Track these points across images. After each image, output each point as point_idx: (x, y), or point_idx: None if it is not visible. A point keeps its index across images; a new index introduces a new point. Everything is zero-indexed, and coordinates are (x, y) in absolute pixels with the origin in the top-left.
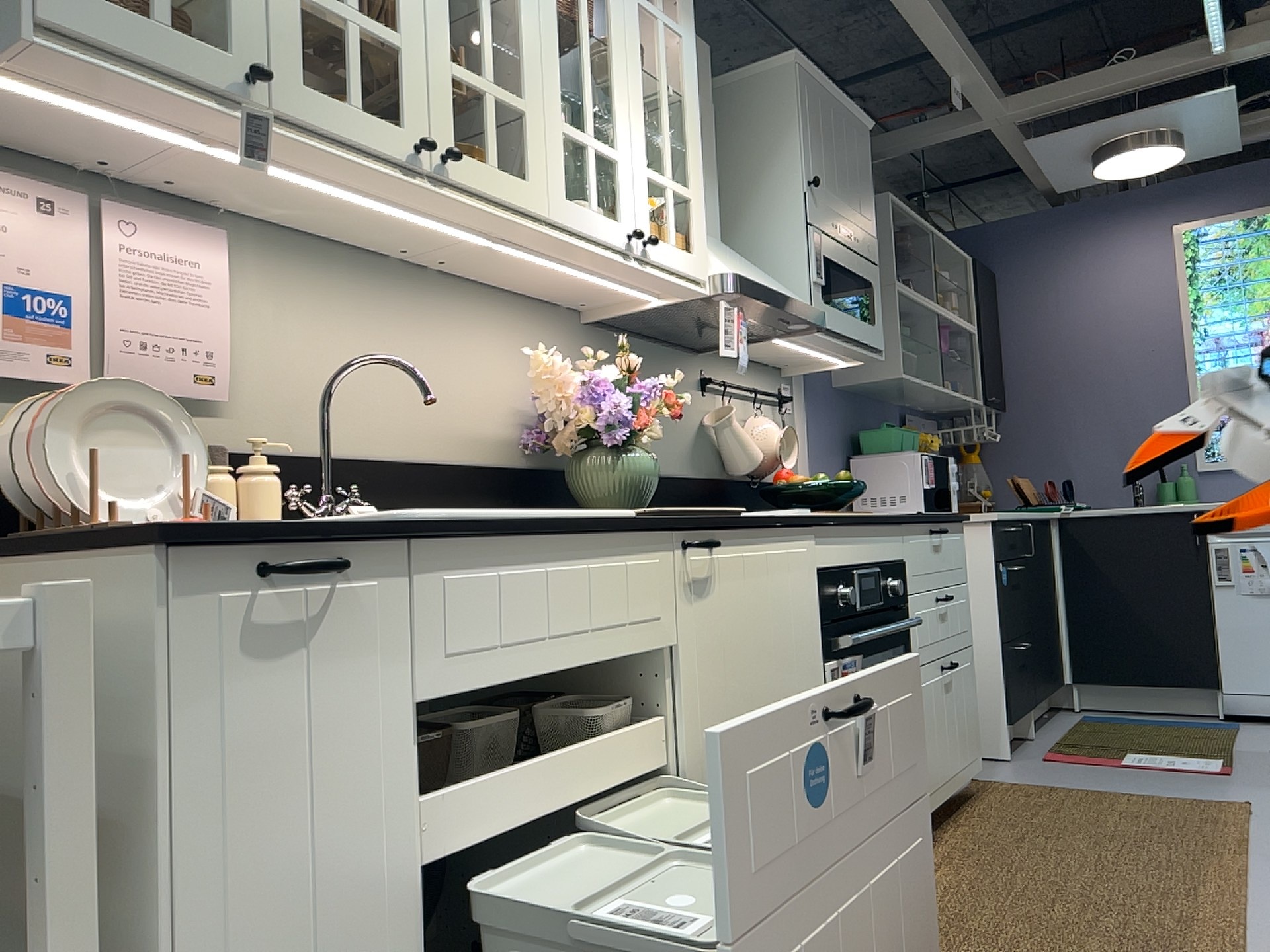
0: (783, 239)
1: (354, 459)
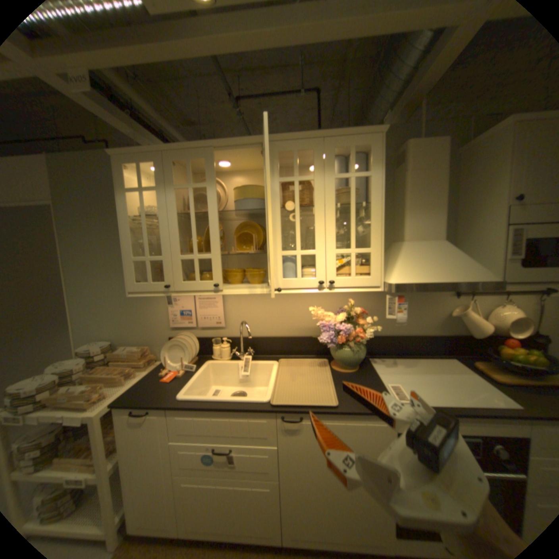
0: (493, 231)
1: (260, 337)
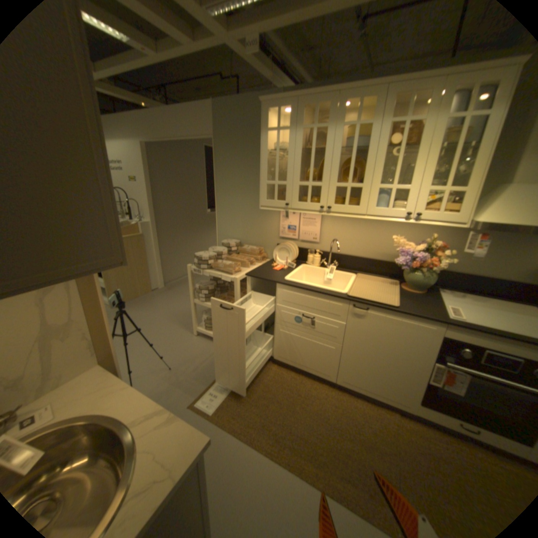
0: None
1: (345, 255)
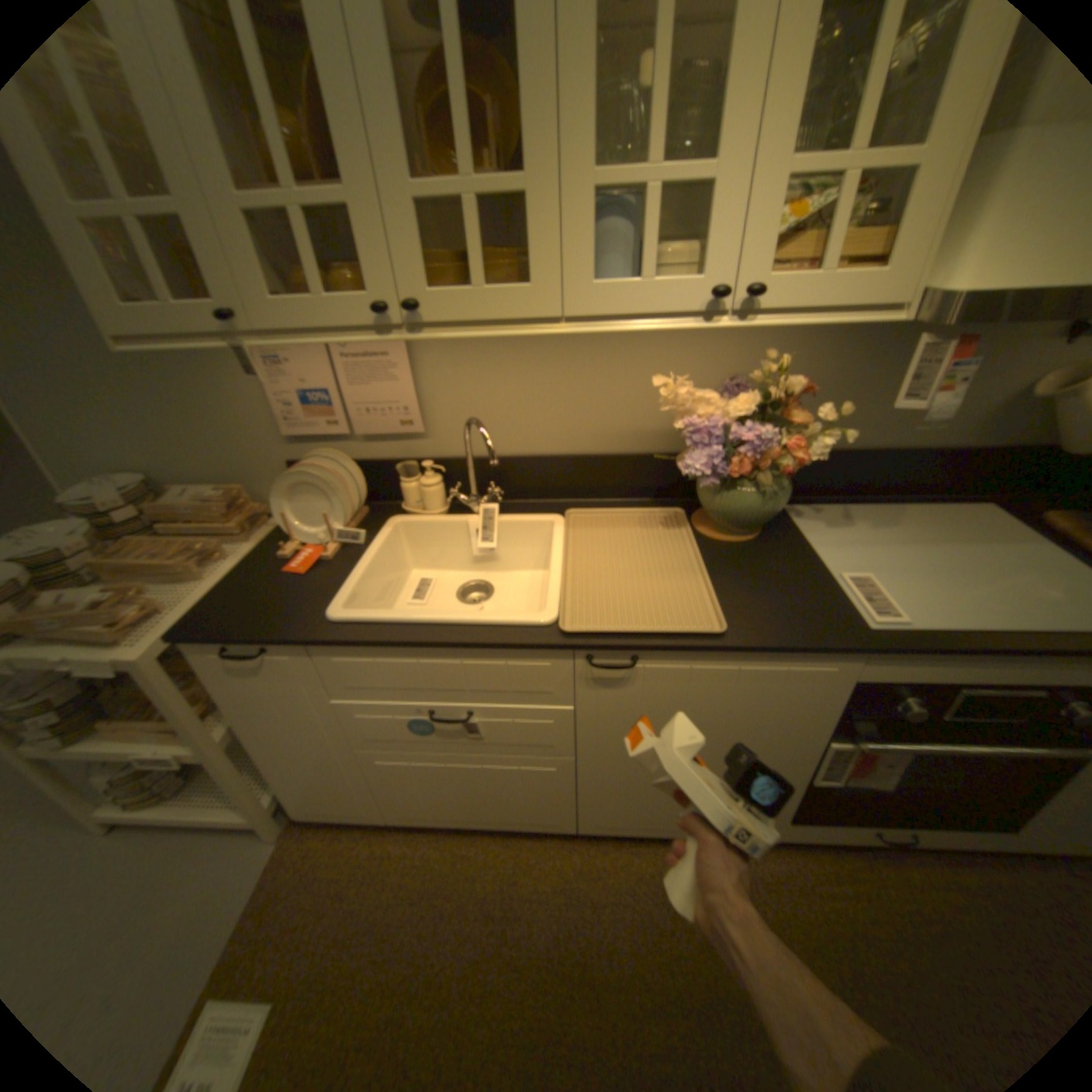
0: None
1: (516, 457)
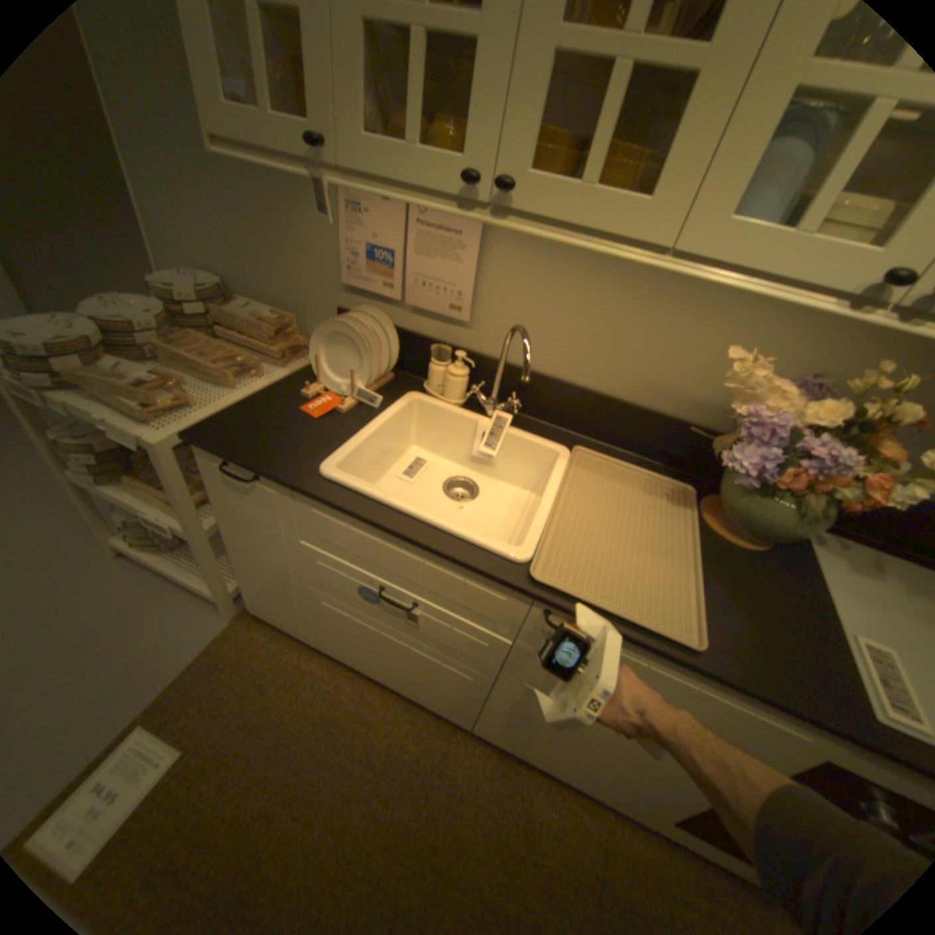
0: None
1: (548, 376)
